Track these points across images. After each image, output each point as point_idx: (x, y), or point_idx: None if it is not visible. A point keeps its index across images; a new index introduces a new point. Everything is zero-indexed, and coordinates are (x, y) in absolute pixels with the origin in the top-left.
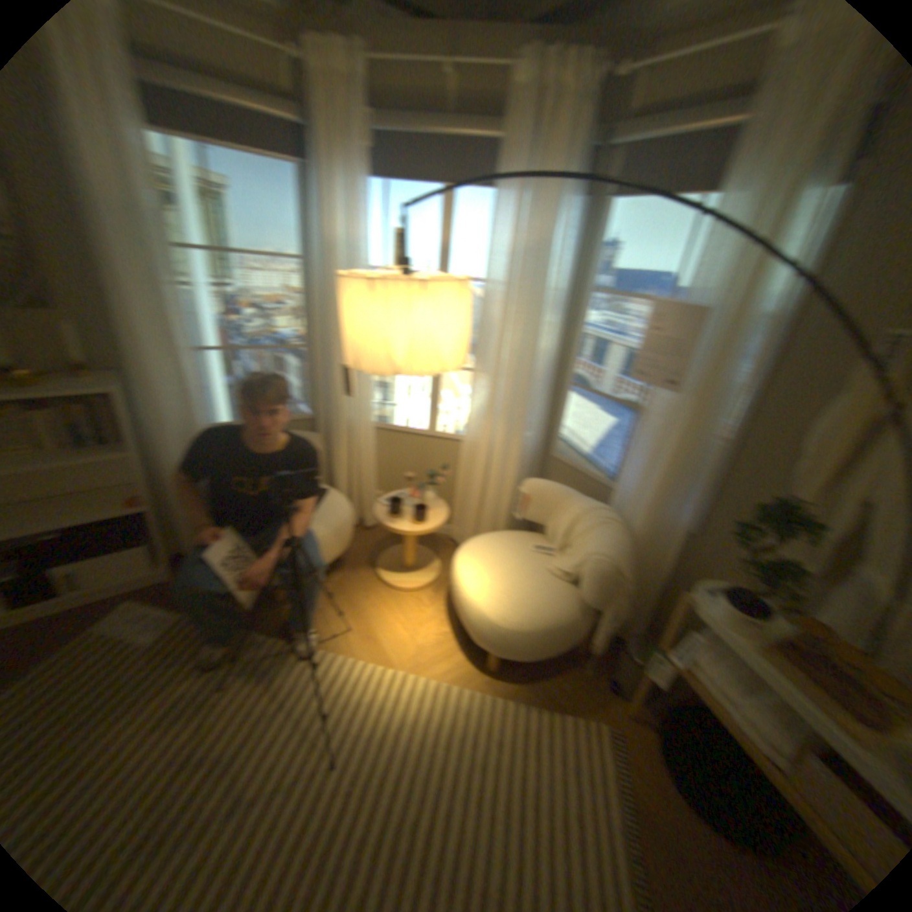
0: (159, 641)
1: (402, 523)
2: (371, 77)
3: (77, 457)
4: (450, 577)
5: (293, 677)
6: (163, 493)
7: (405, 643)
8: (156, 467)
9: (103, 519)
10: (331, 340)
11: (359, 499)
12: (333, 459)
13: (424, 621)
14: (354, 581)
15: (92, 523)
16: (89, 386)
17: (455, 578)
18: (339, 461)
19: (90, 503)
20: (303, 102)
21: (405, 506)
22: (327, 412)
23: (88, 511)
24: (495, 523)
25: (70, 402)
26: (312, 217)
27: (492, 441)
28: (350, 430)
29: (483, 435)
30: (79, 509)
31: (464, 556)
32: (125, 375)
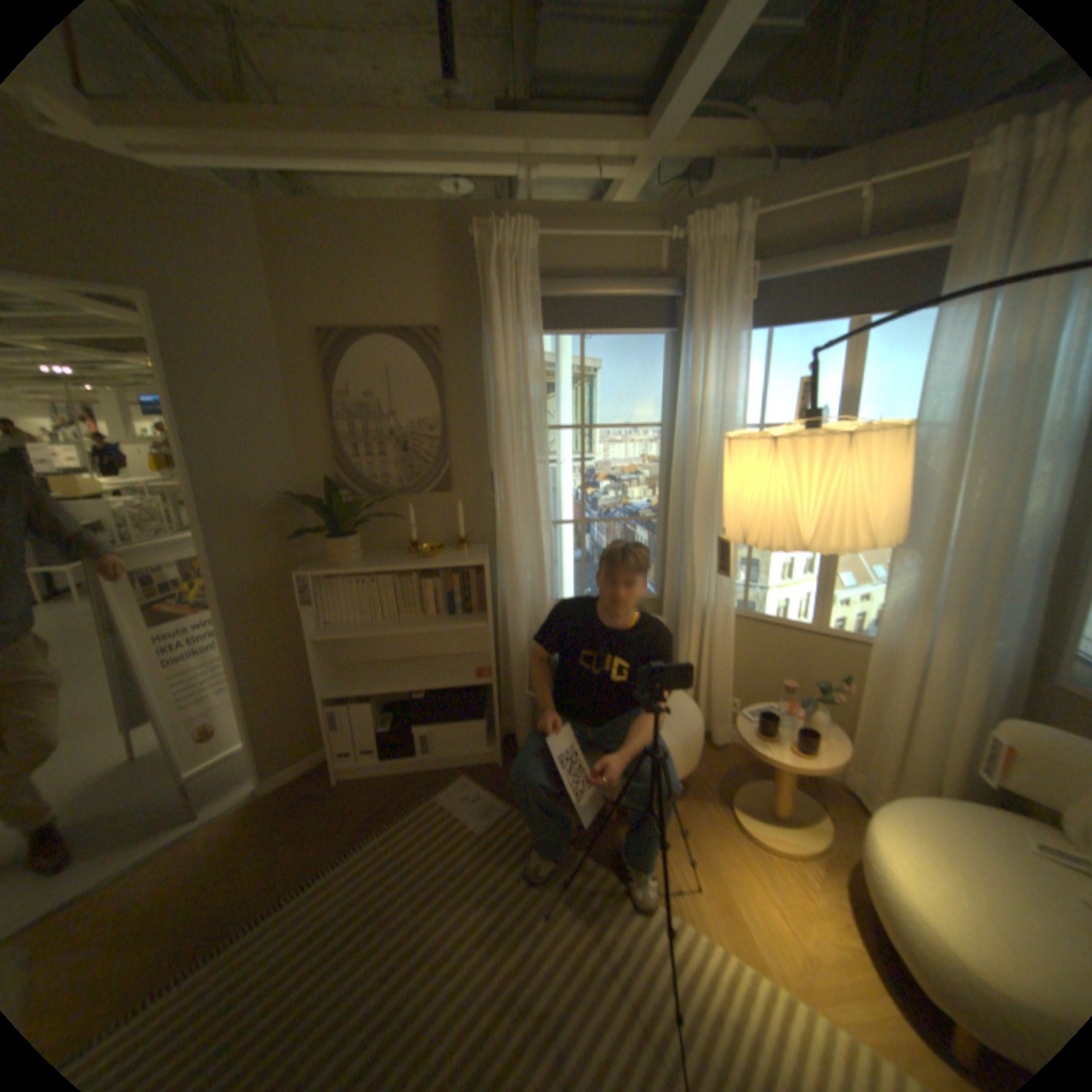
0: (494, 830)
1: (785, 753)
2: (765, 229)
3: (455, 622)
4: (869, 858)
5: (633, 935)
6: (512, 666)
7: (791, 945)
8: (510, 638)
9: (462, 684)
10: (695, 509)
11: (713, 705)
12: (684, 650)
13: (820, 918)
14: (706, 820)
15: (454, 687)
16: (474, 557)
17: (882, 864)
18: (692, 653)
19: (455, 667)
20: (685, 274)
21: (786, 729)
22: (680, 592)
23: (453, 674)
24: (943, 785)
25: (457, 571)
26: (685, 381)
27: (937, 651)
28: (708, 615)
29: (919, 640)
30: (447, 671)
31: (896, 830)
32: (500, 547)
